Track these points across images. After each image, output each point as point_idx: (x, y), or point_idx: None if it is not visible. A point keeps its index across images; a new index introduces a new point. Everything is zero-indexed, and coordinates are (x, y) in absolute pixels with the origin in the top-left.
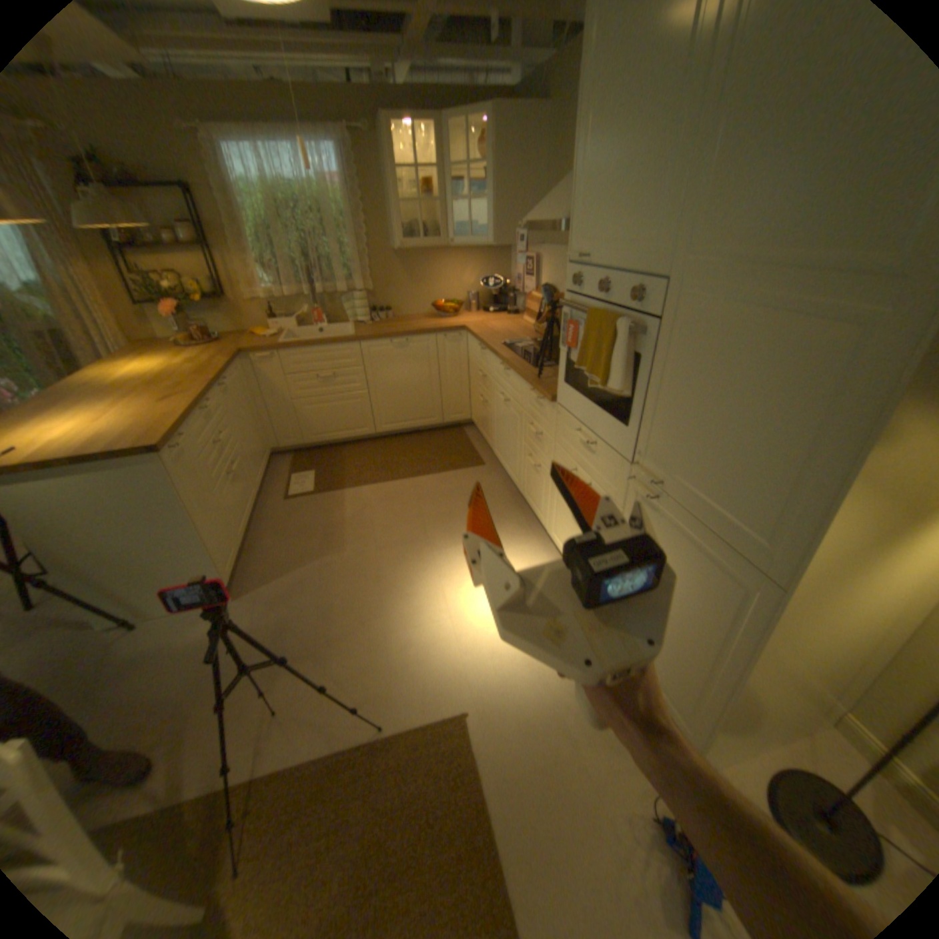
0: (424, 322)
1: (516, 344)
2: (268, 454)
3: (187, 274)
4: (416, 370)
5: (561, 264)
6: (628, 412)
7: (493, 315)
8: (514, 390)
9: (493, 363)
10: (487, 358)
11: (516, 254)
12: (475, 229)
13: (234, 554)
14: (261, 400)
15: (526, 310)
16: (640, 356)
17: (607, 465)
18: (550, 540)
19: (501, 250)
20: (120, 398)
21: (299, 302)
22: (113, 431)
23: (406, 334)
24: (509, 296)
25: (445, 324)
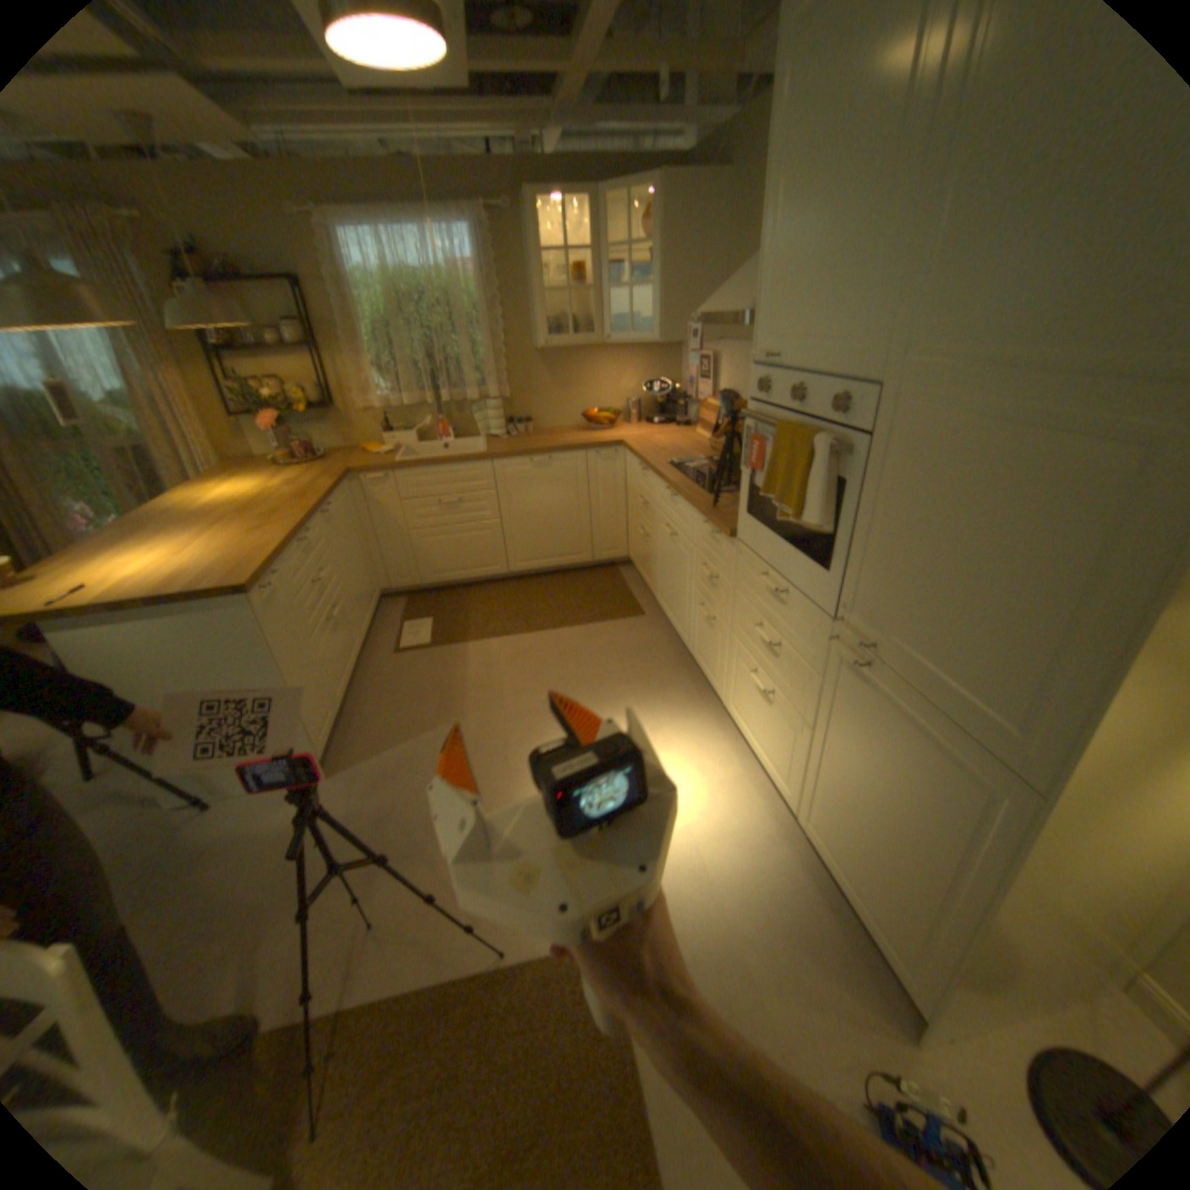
0: (572, 436)
1: (687, 464)
2: (377, 596)
3: (292, 381)
4: (561, 494)
5: (744, 364)
6: (829, 552)
7: (658, 427)
8: (683, 521)
9: (656, 487)
10: (650, 481)
11: (689, 352)
12: (638, 323)
13: (330, 720)
14: (372, 530)
15: (700, 422)
16: (845, 481)
17: (802, 621)
18: (728, 715)
19: (670, 347)
20: (207, 527)
21: (421, 412)
22: (197, 567)
23: (549, 451)
24: (679, 404)
25: (598, 439)
